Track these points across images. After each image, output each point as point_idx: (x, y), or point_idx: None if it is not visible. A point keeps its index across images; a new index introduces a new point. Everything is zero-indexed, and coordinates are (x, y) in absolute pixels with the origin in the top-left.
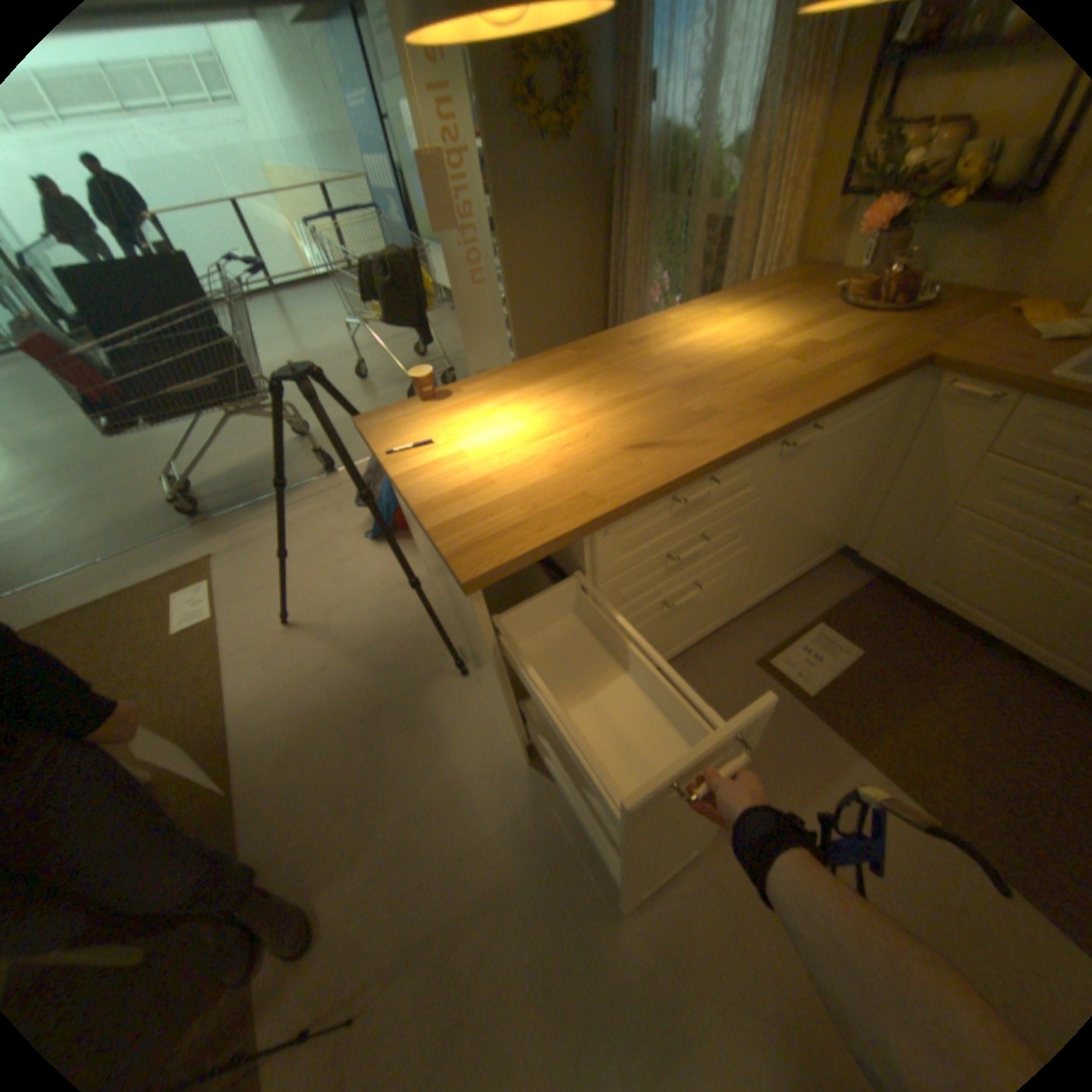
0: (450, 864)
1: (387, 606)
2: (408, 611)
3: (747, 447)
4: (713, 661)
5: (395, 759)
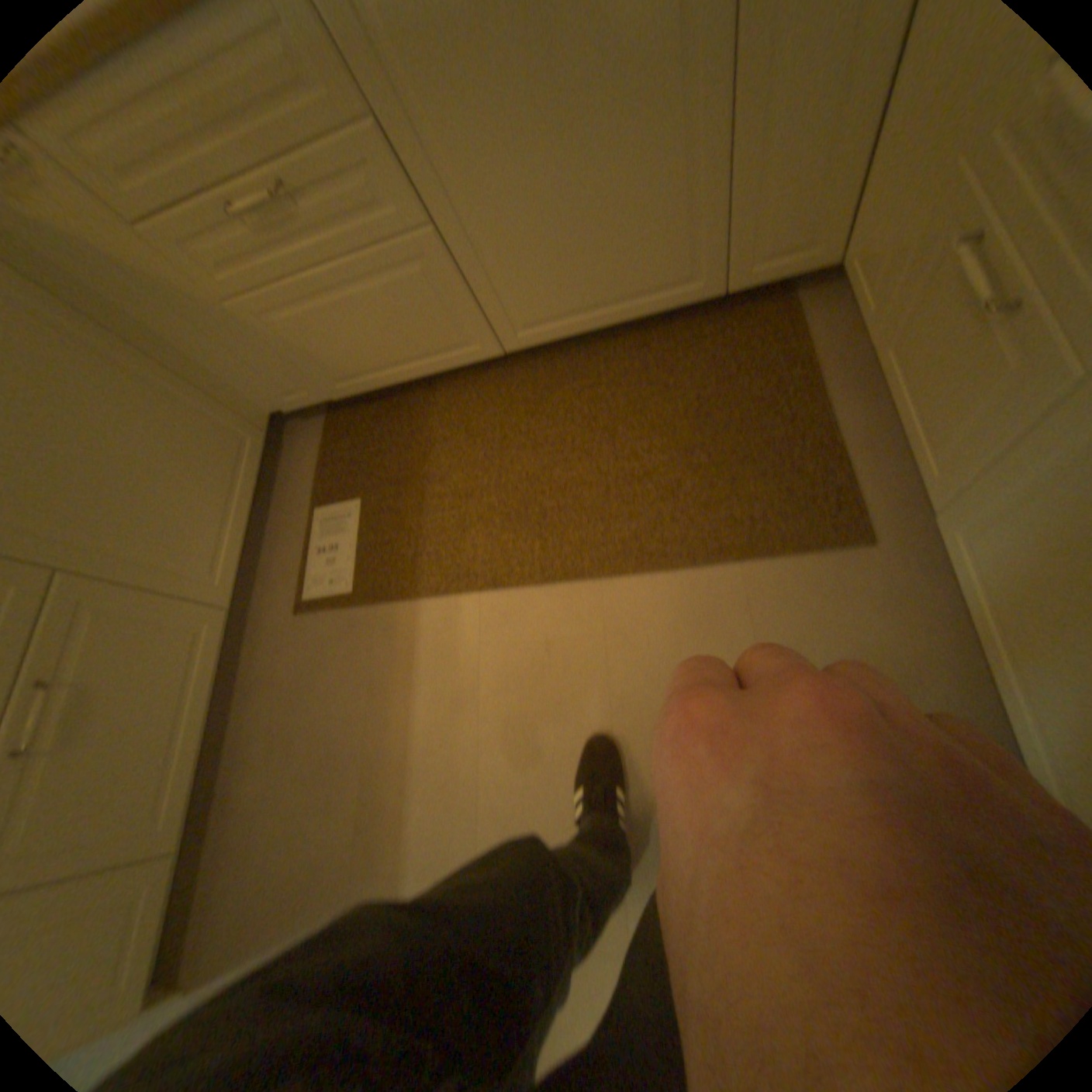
0: None
1: None
2: None
3: None
4: (263, 660)
5: None
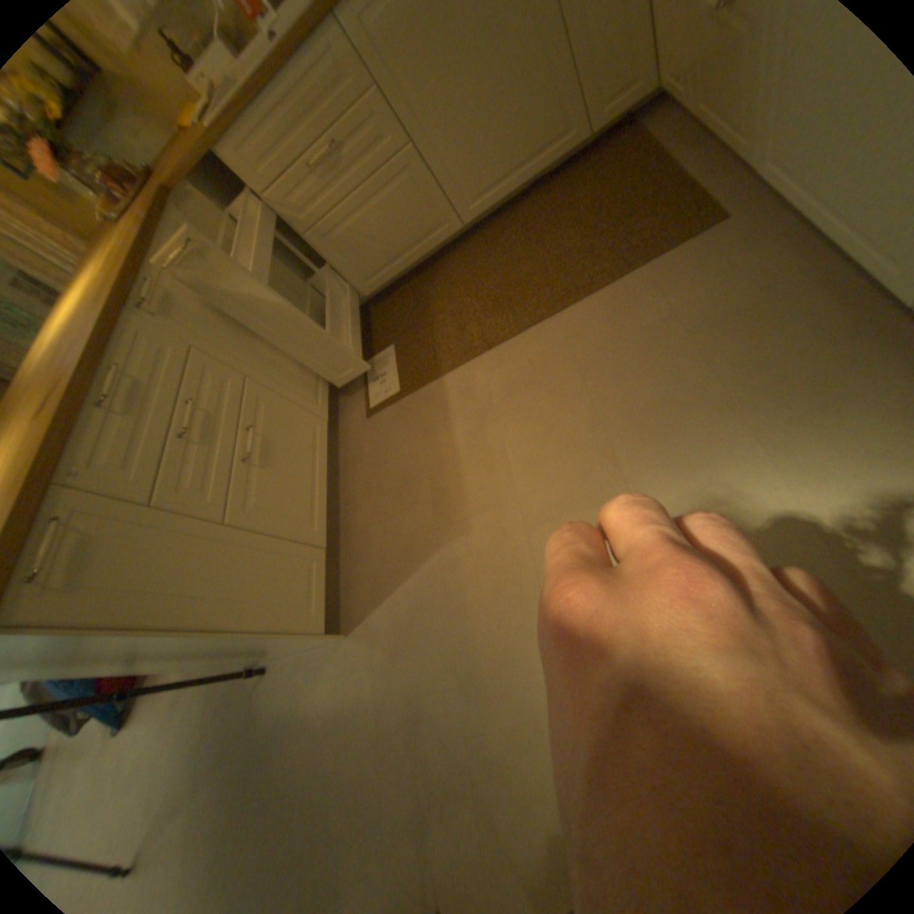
0: (376, 748)
1: (178, 733)
2: (193, 711)
3: (100, 329)
4: (353, 448)
5: (288, 776)
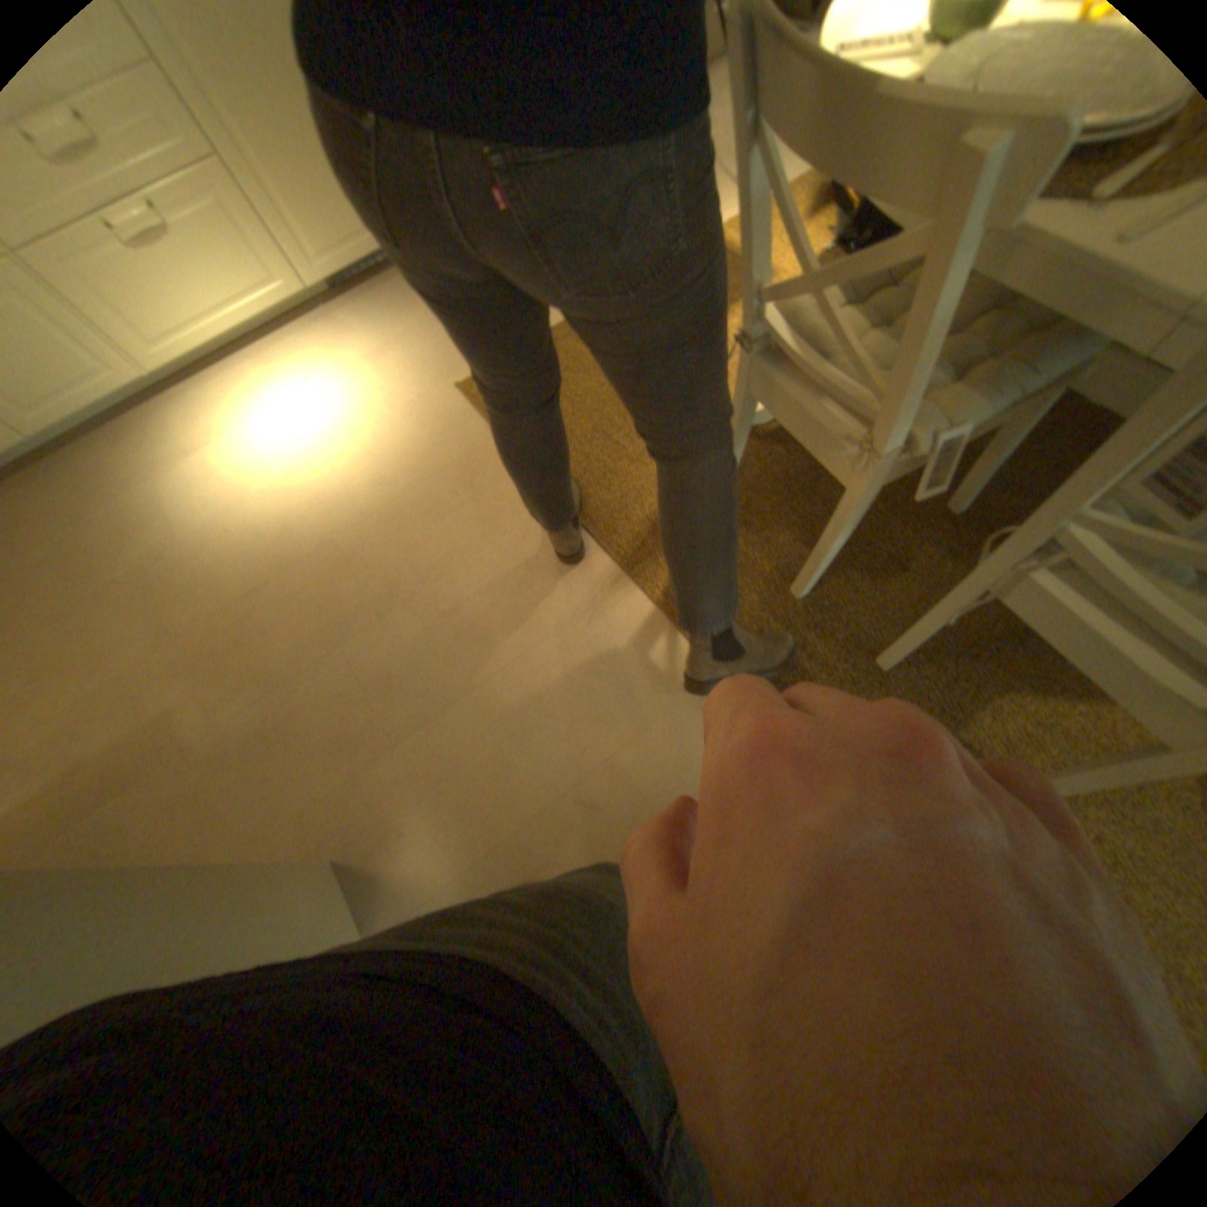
0: (438, 719)
1: None
2: None
3: None
4: None
5: (549, 863)
